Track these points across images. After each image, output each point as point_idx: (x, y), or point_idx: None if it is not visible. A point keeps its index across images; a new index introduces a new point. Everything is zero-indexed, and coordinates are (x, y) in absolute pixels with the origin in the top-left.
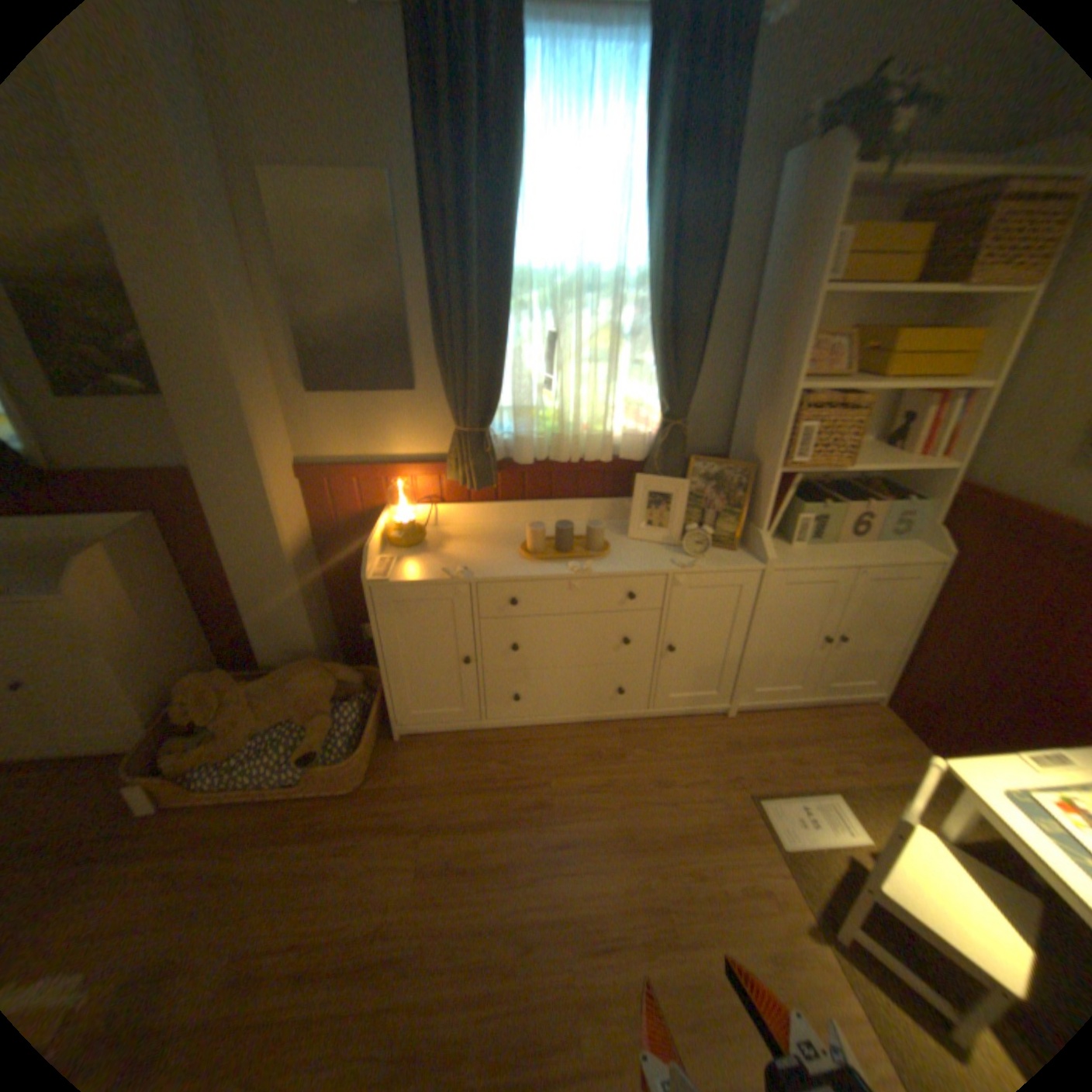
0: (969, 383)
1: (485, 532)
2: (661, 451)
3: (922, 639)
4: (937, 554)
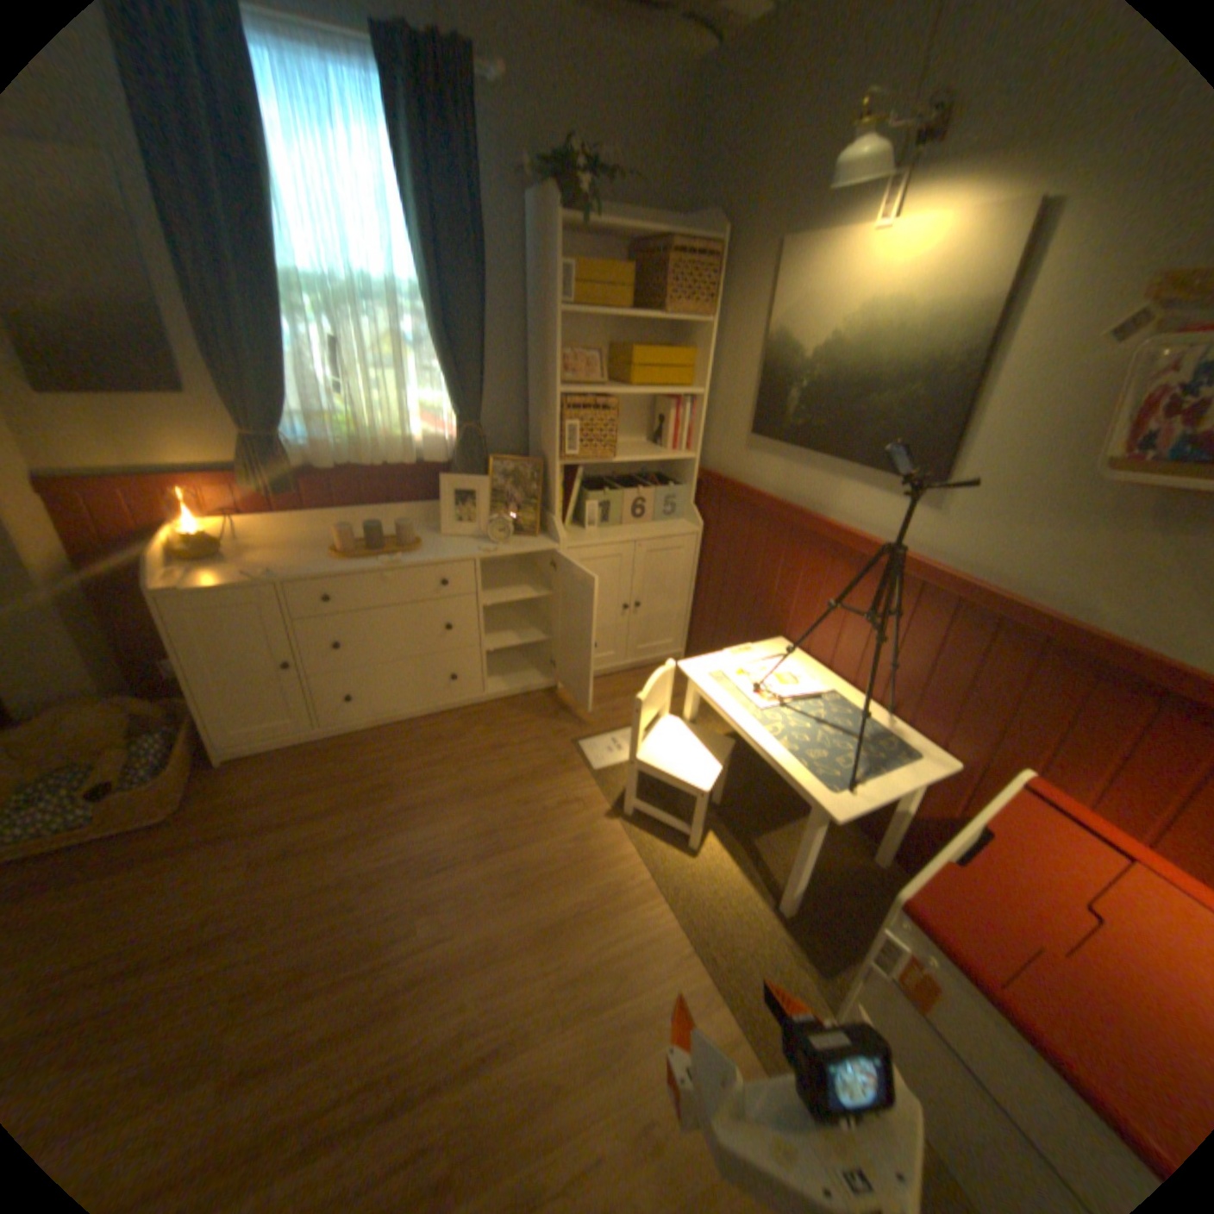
0: (691, 392)
1: (292, 543)
2: (459, 453)
3: (694, 599)
4: (691, 528)
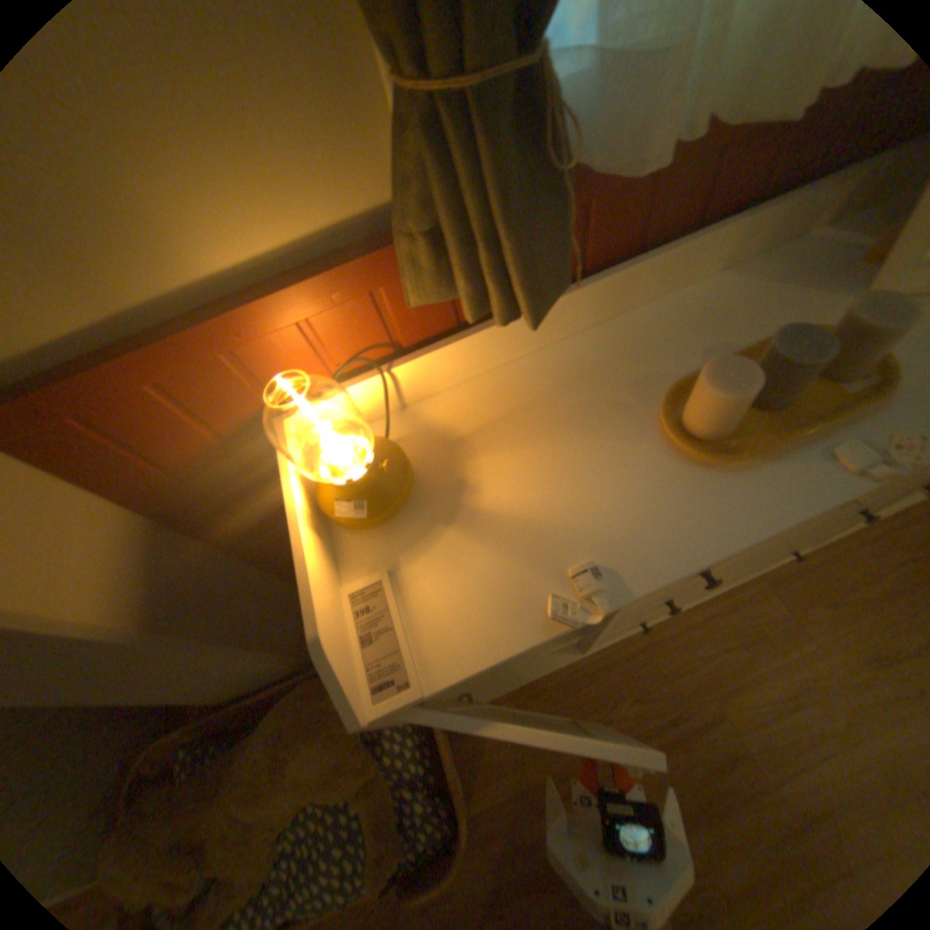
0: None
1: (527, 387)
2: None
3: None
4: None
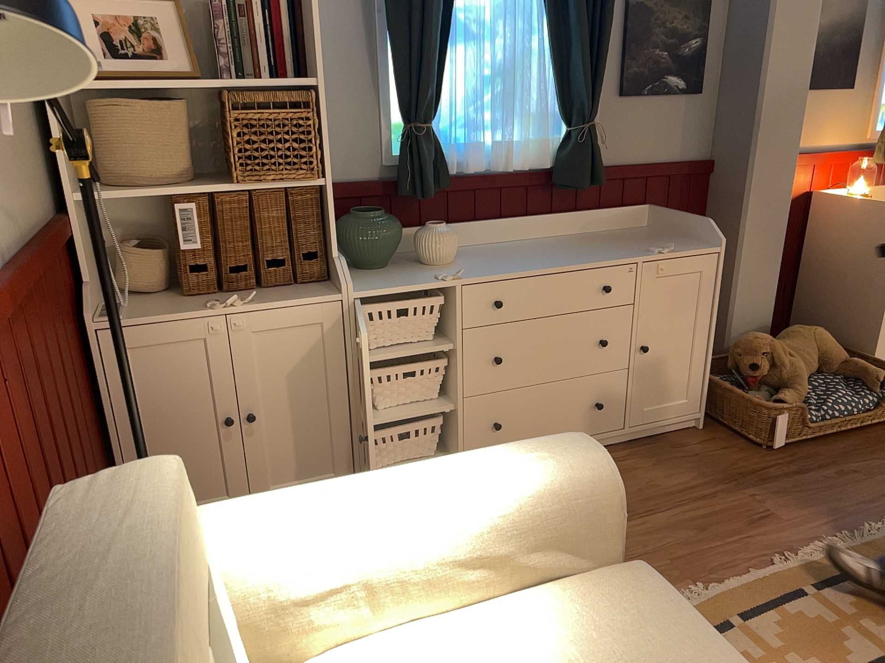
0: None
1: None
2: None
3: None
4: None
